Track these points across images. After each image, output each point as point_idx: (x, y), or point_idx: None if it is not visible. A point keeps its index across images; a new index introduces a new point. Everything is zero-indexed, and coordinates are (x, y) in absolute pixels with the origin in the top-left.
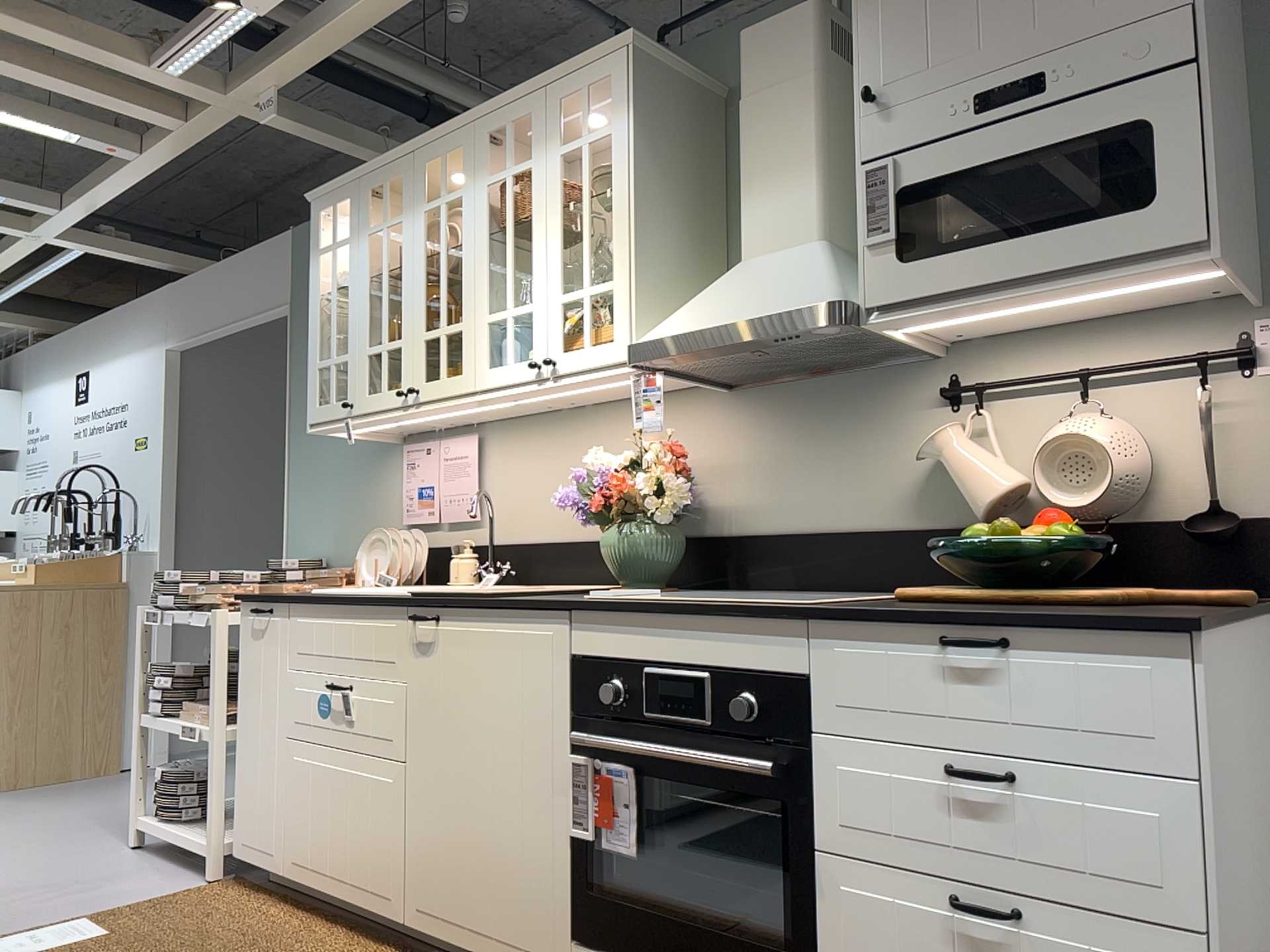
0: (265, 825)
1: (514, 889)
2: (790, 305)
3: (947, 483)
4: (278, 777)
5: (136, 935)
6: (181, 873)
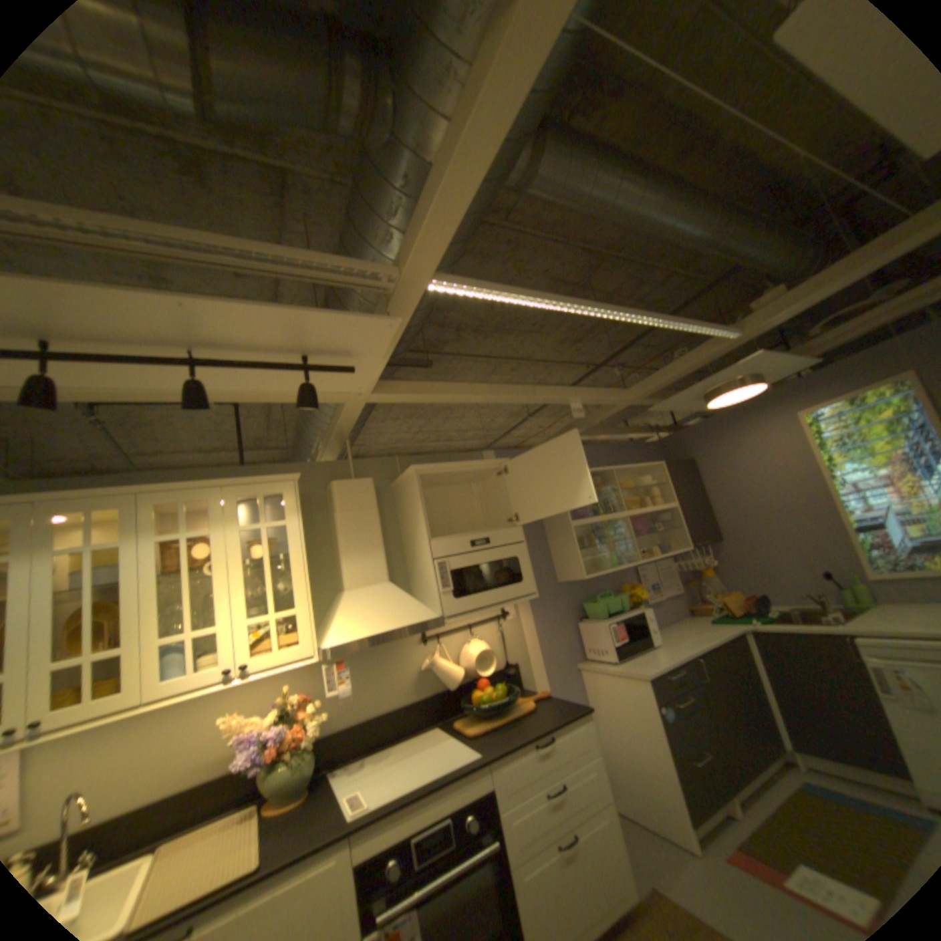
0: None
1: None
2: (417, 619)
3: (426, 676)
4: None
5: None
6: None
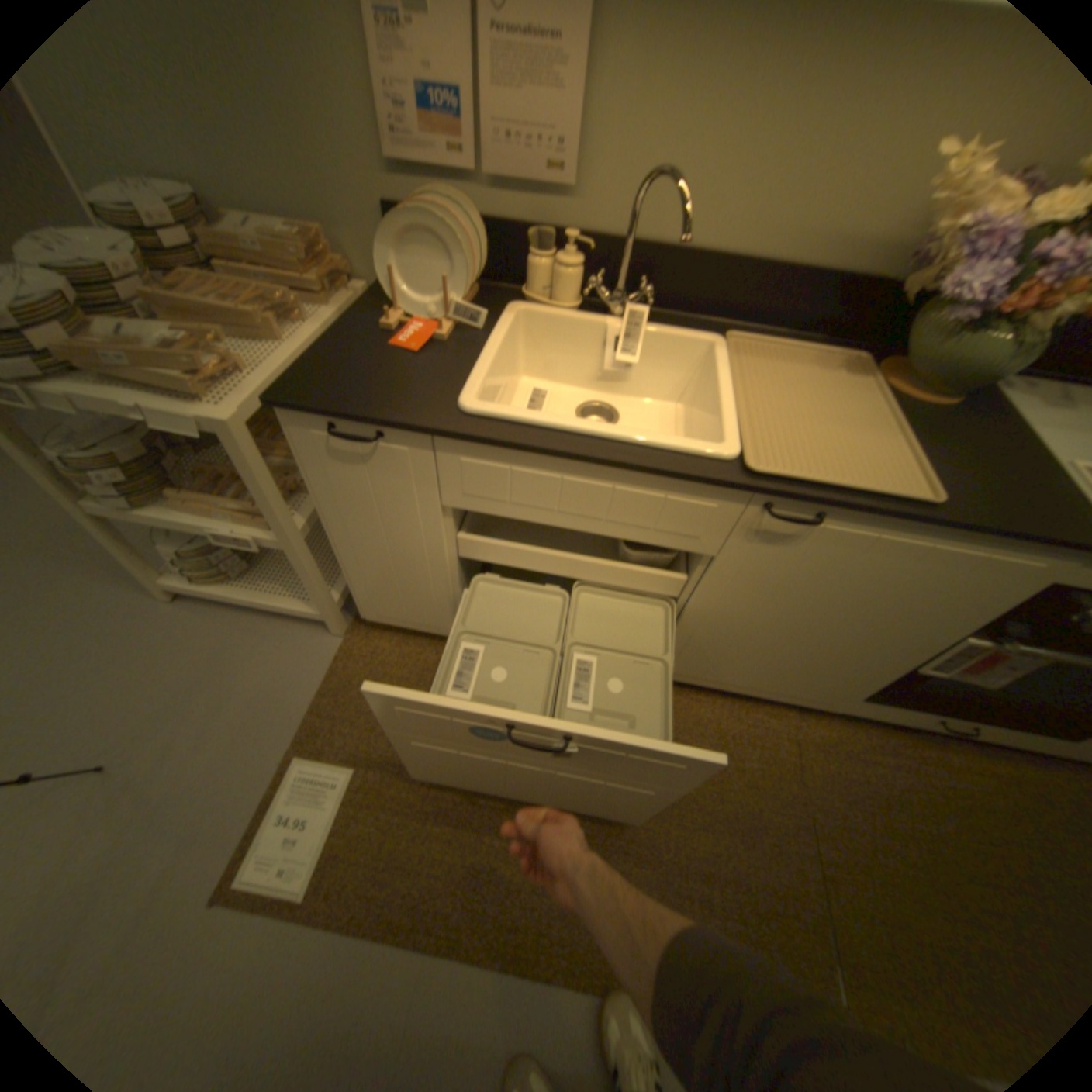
0: (421, 612)
1: (816, 681)
2: None
3: None
4: (439, 587)
5: (387, 759)
6: (290, 630)
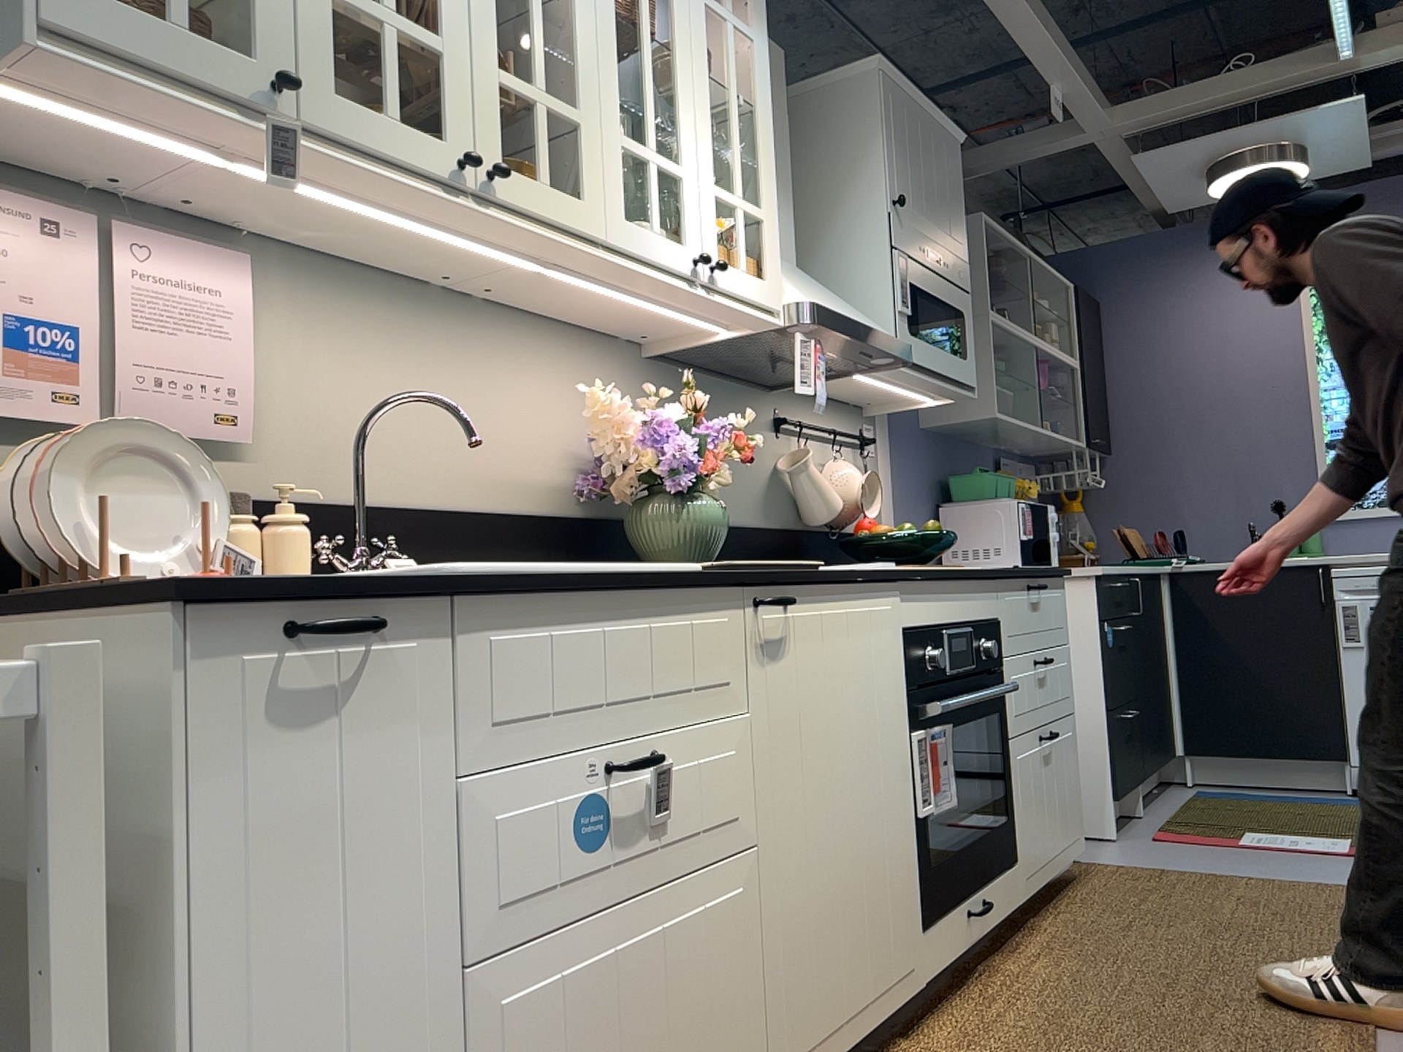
0: None
1: (884, 917)
2: (886, 332)
3: (780, 493)
4: None
5: None
6: None
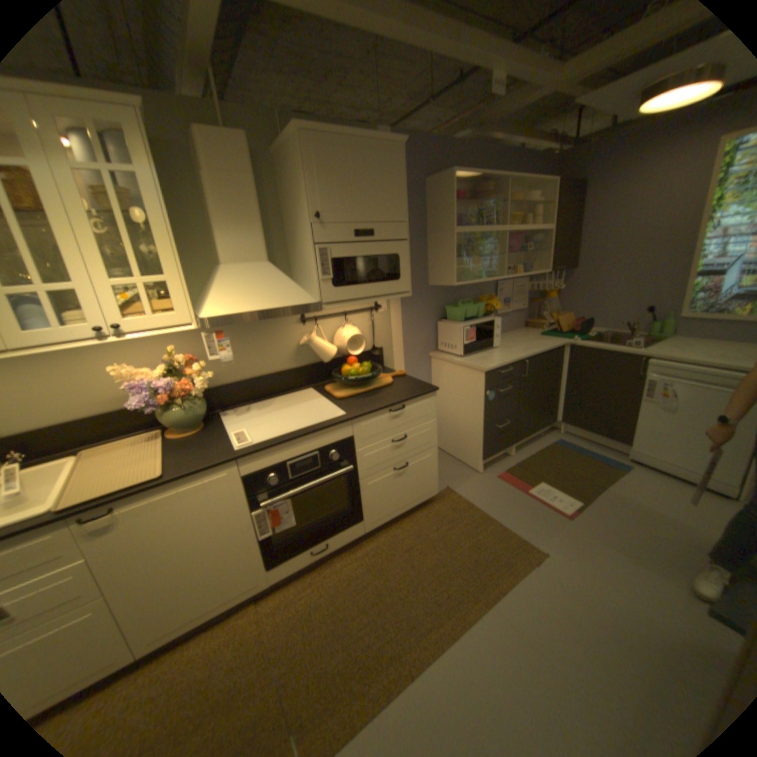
0: None
1: (227, 580)
2: (296, 301)
3: (304, 350)
4: None
5: None
6: None
